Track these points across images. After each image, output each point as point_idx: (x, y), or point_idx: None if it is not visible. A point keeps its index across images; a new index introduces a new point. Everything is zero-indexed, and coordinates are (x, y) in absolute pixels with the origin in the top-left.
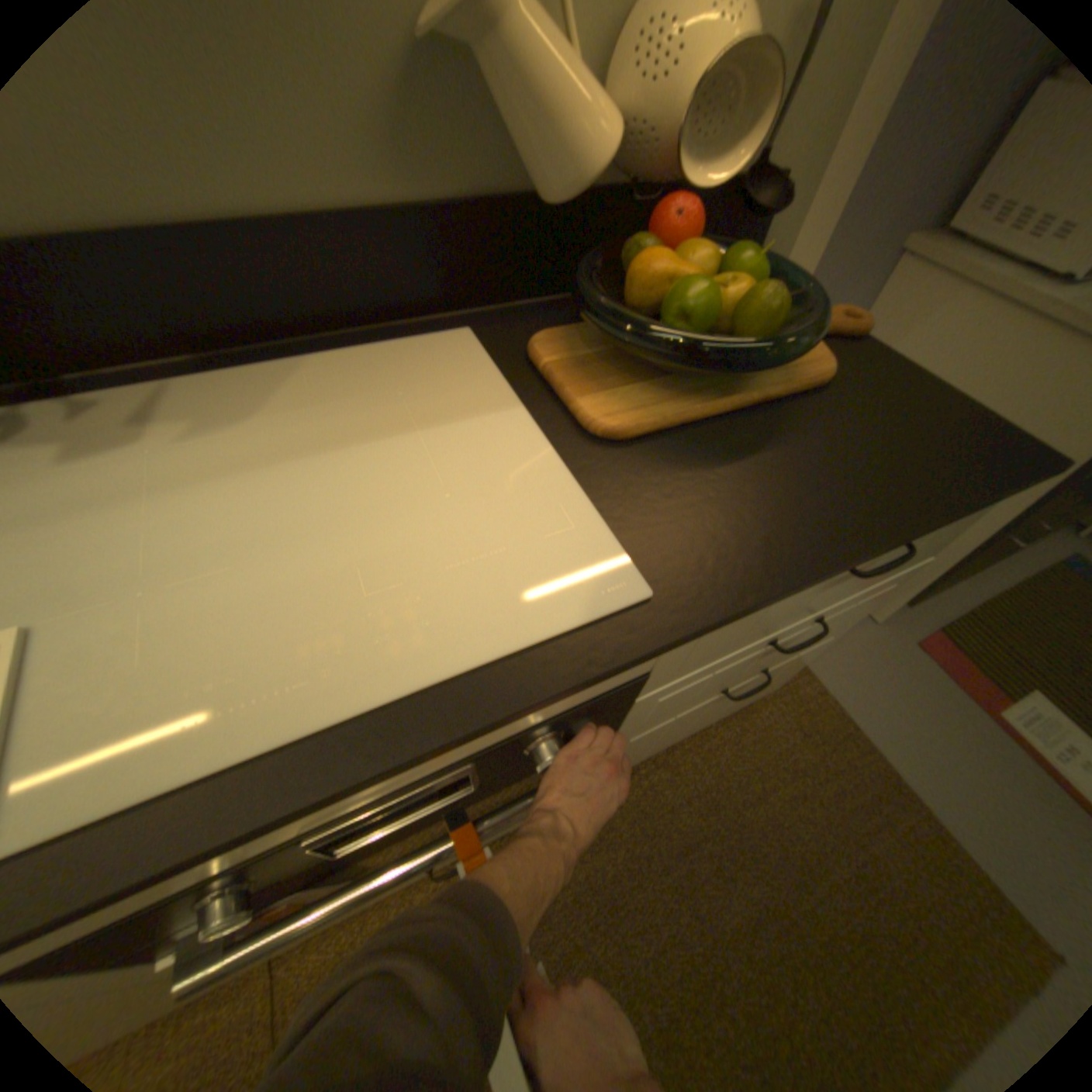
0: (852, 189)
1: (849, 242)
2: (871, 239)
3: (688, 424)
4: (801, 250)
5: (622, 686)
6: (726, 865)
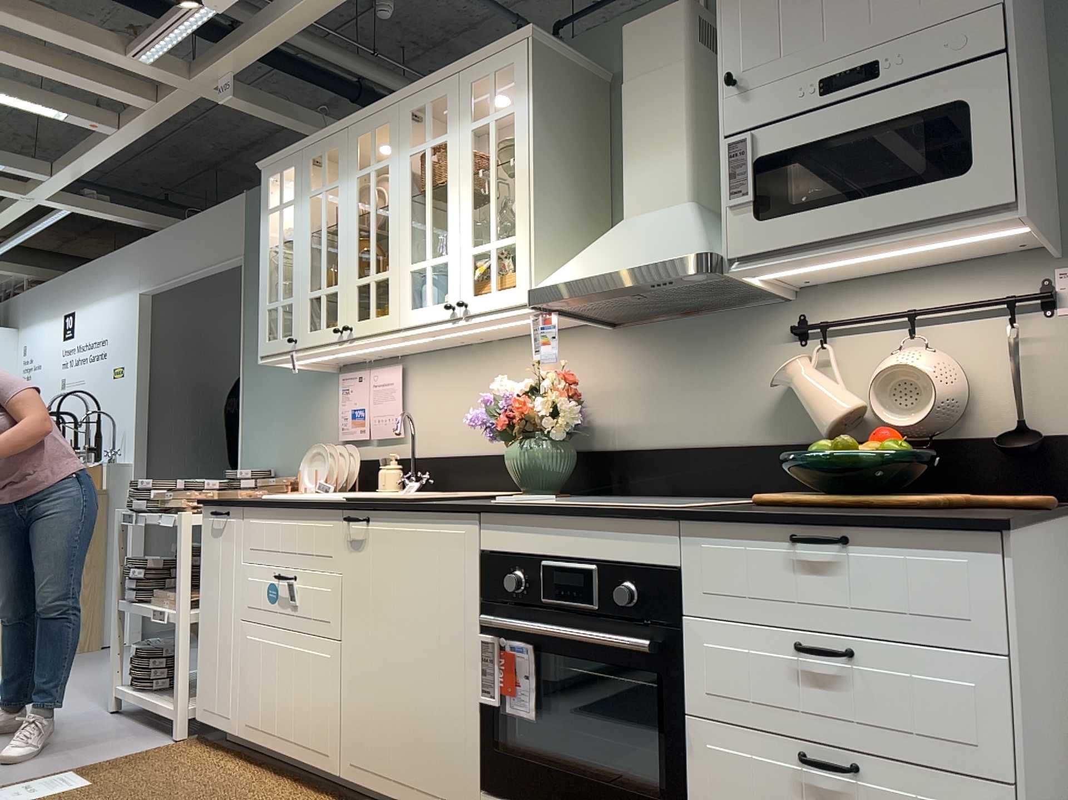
0: None
1: None
2: None
3: (807, 507)
4: None
5: (669, 576)
6: None
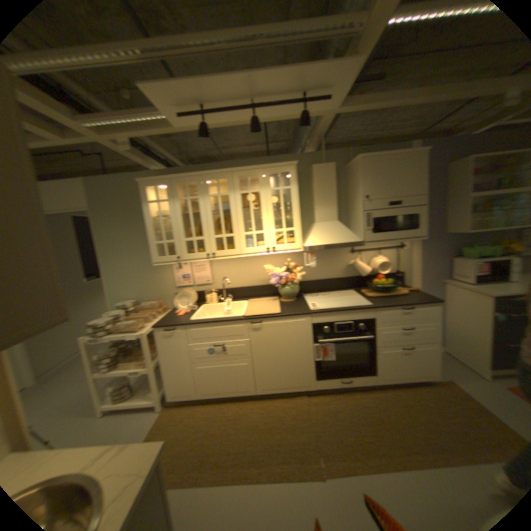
0: (422, 274)
1: (428, 282)
2: (434, 281)
3: (383, 297)
4: (416, 283)
5: (373, 321)
6: (421, 412)
